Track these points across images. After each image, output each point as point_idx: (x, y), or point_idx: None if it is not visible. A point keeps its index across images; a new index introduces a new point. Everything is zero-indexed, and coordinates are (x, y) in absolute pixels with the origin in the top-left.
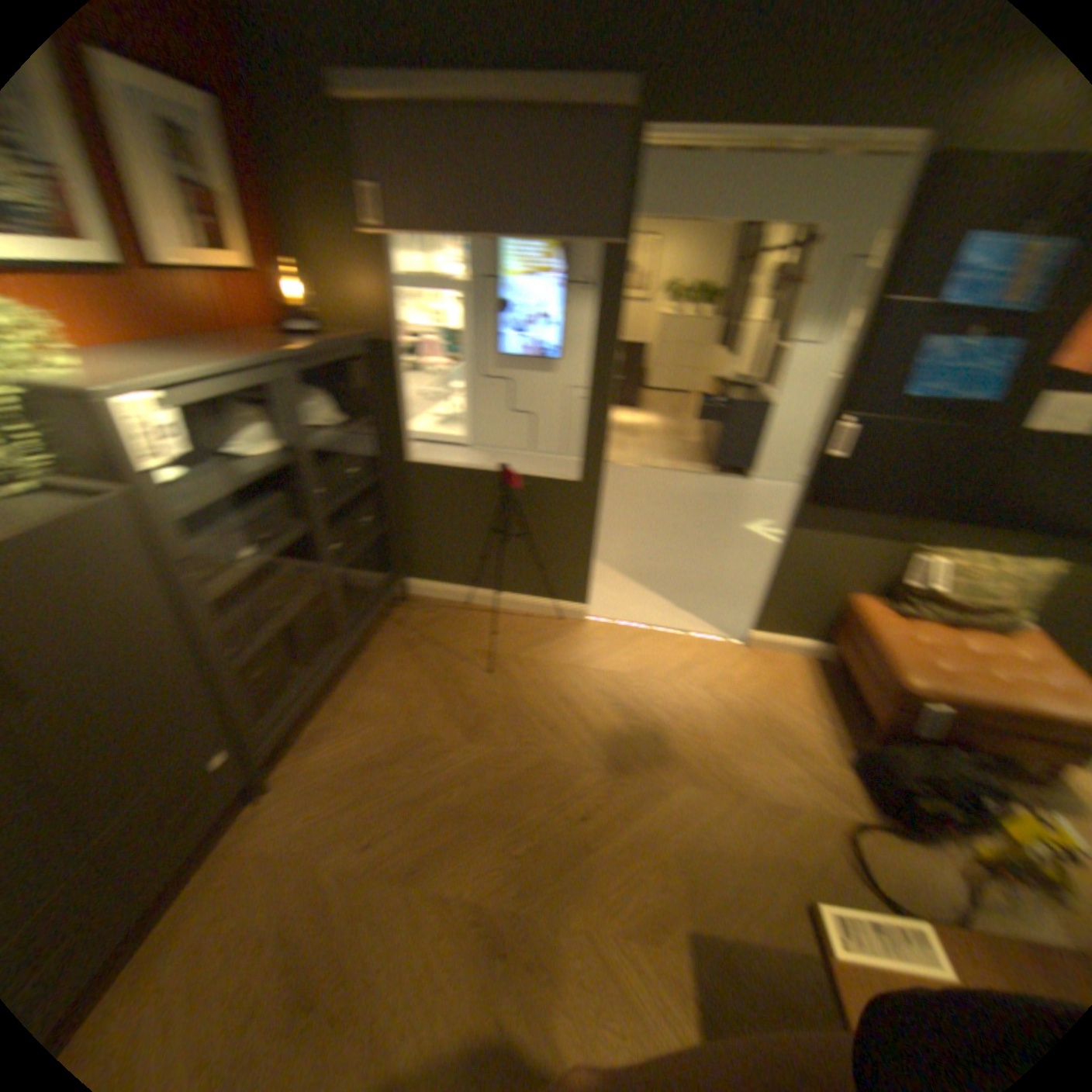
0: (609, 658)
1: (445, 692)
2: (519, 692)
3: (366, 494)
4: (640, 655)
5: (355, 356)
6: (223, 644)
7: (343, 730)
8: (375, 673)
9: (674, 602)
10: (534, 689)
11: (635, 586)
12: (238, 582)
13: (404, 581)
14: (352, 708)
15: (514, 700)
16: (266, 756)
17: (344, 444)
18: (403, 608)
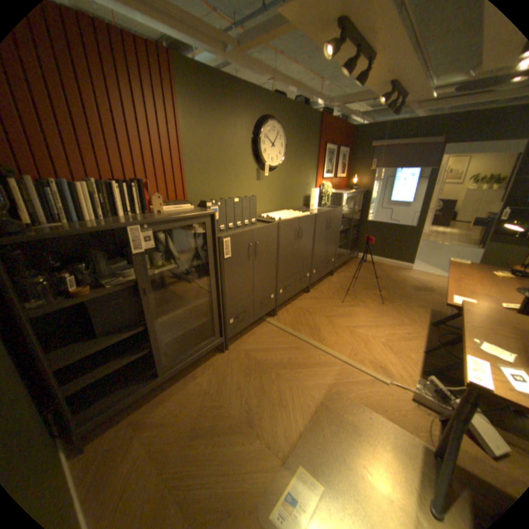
0: (418, 276)
1: (369, 272)
2: (390, 276)
3: (354, 227)
4: (429, 278)
5: (360, 194)
6: (338, 239)
7: (345, 272)
8: (351, 267)
9: (446, 272)
10: (394, 276)
11: (431, 267)
12: (340, 230)
13: (356, 253)
14: (346, 270)
15: (388, 276)
16: (335, 267)
17: (353, 213)
18: (355, 259)
